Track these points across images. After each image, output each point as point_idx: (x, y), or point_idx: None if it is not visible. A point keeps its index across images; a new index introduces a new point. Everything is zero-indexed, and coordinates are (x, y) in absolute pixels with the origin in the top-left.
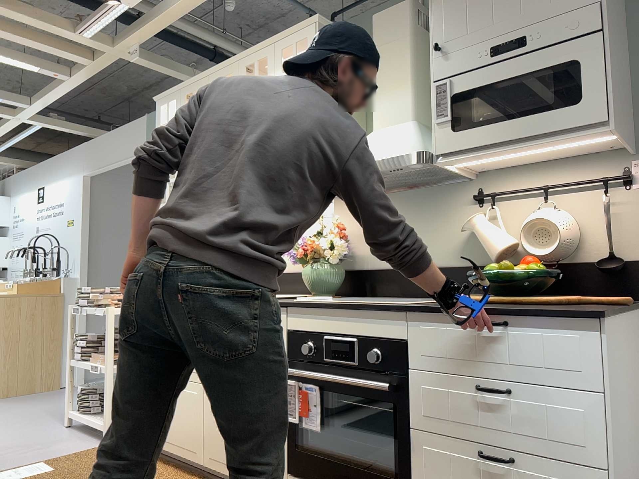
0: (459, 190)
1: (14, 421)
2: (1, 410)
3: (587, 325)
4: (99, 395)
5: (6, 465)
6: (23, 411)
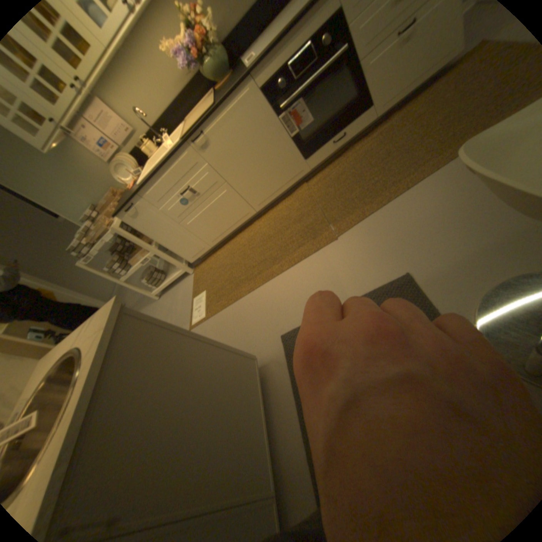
0: None
1: None
2: None
3: None
4: (156, 272)
5: (184, 317)
6: None
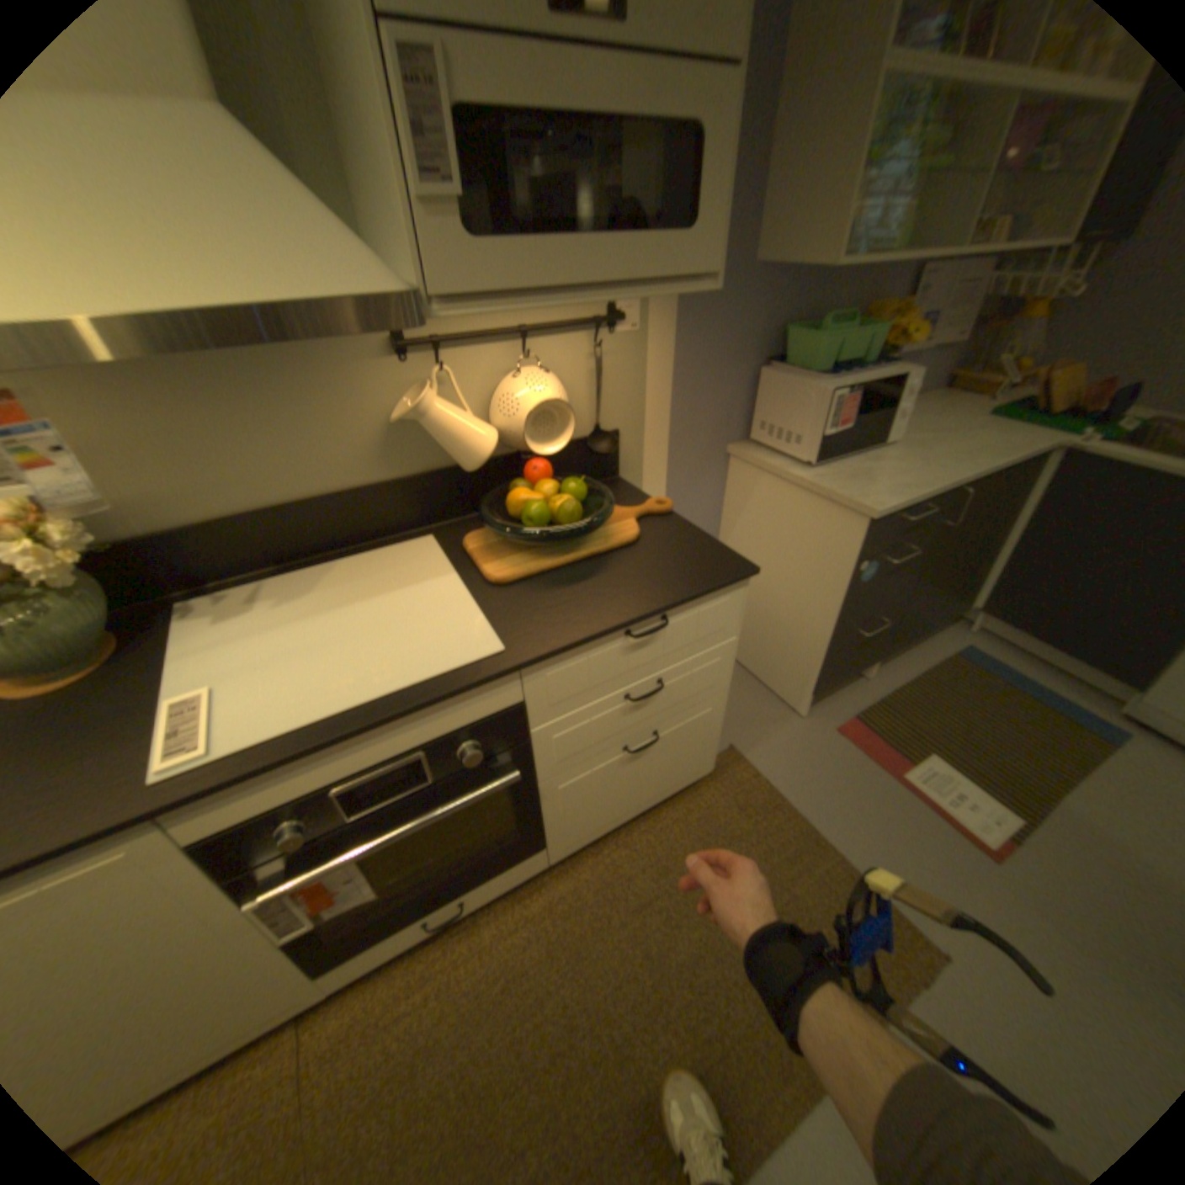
0: None
1: None
2: None
3: (737, 585)
4: None
5: None
6: None
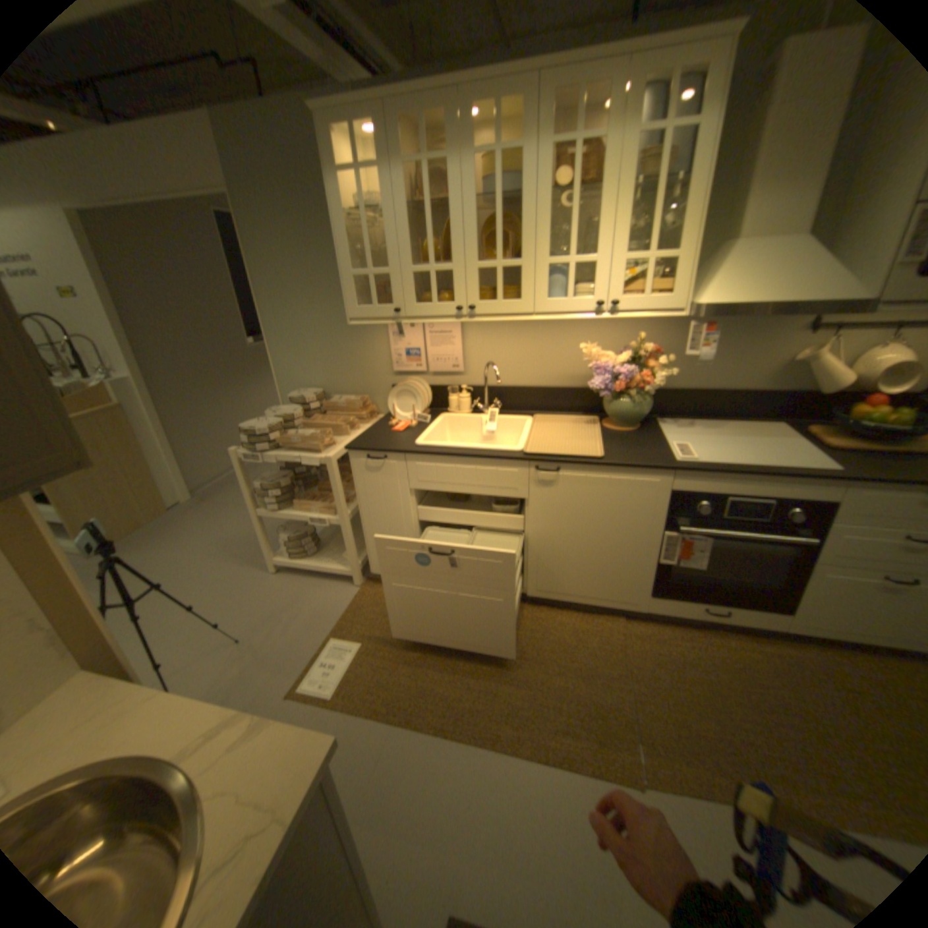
0: (795, 315)
1: (192, 585)
2: (141, 572)
3: None
4: (310, 537)
5: (291, 656)
6: (176, 565)
